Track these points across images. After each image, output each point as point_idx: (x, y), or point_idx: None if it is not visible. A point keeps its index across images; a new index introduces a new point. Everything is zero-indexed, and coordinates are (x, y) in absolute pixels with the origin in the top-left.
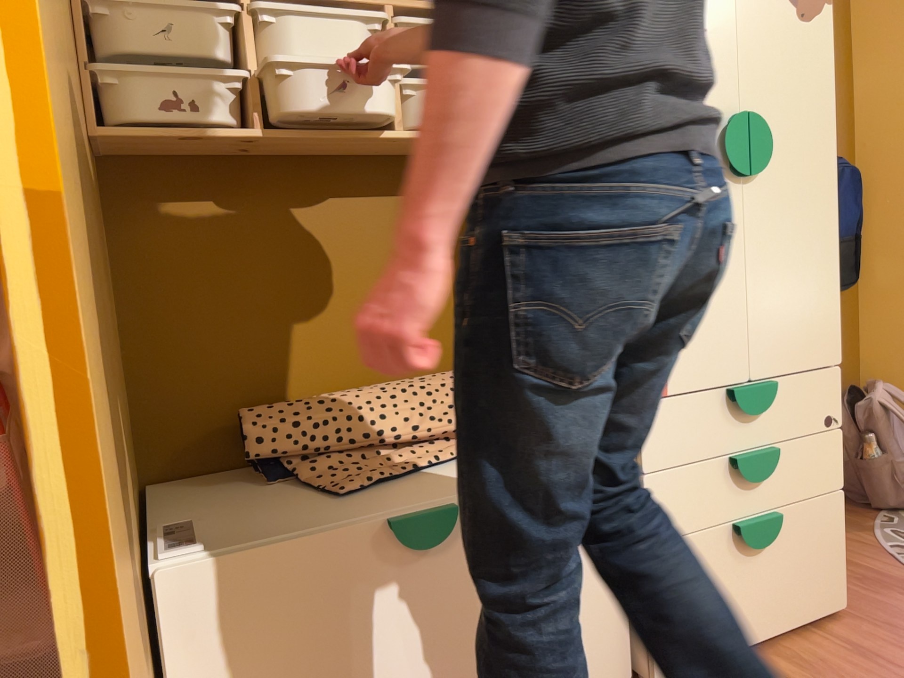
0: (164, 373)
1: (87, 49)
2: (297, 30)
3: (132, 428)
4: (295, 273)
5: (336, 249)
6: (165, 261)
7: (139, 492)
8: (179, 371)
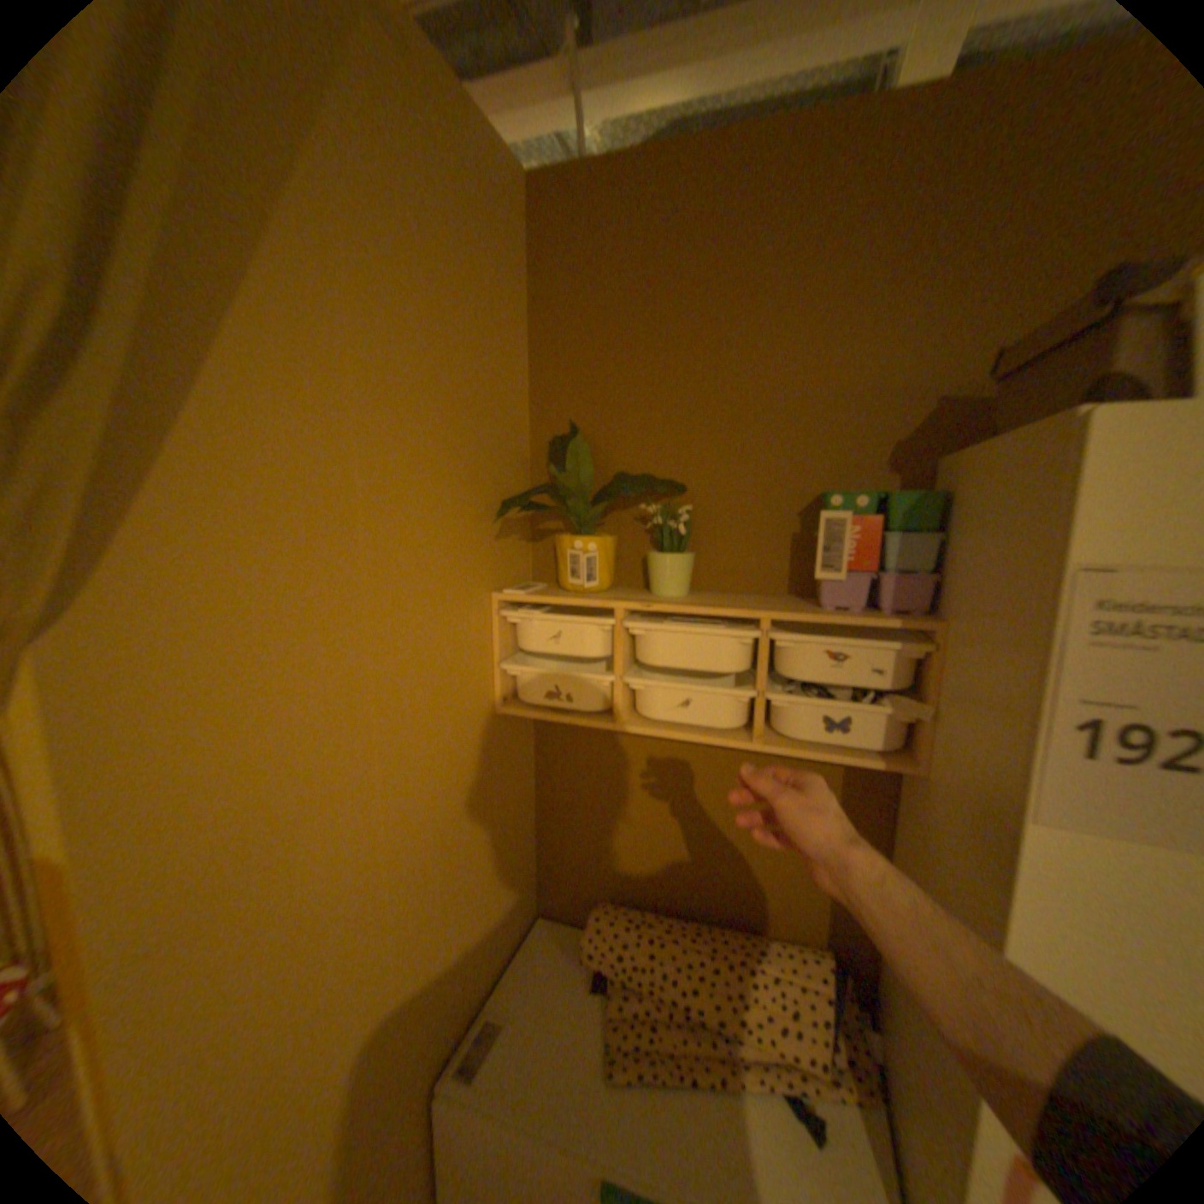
0: (559, 845)
1: (507, 642)
2: (662, 639)
3: (525, 884)
4: (668, 803)
5: (708, 792)
6: (569, 768)
7: (526, 927)
8: (569, 847)
